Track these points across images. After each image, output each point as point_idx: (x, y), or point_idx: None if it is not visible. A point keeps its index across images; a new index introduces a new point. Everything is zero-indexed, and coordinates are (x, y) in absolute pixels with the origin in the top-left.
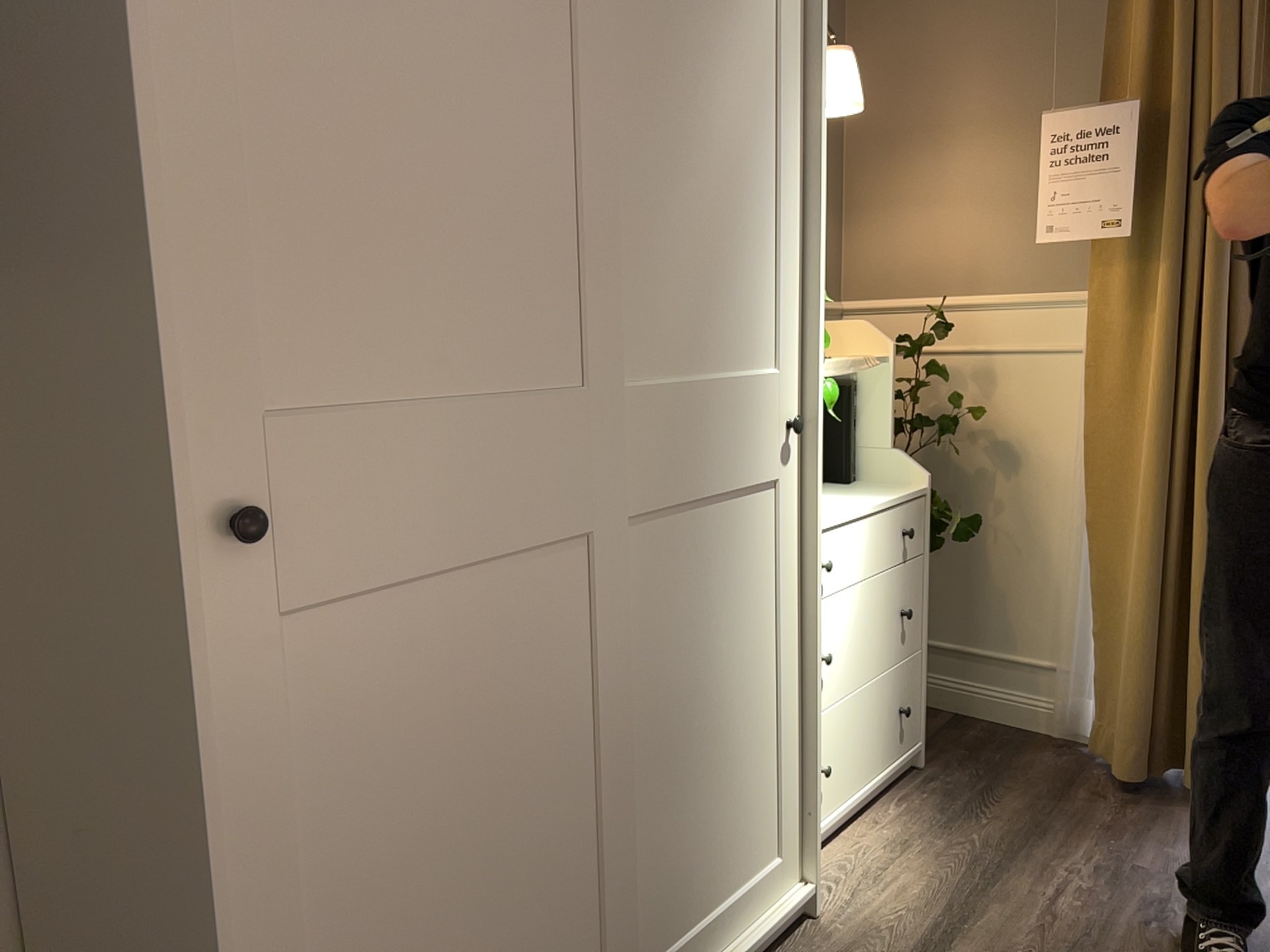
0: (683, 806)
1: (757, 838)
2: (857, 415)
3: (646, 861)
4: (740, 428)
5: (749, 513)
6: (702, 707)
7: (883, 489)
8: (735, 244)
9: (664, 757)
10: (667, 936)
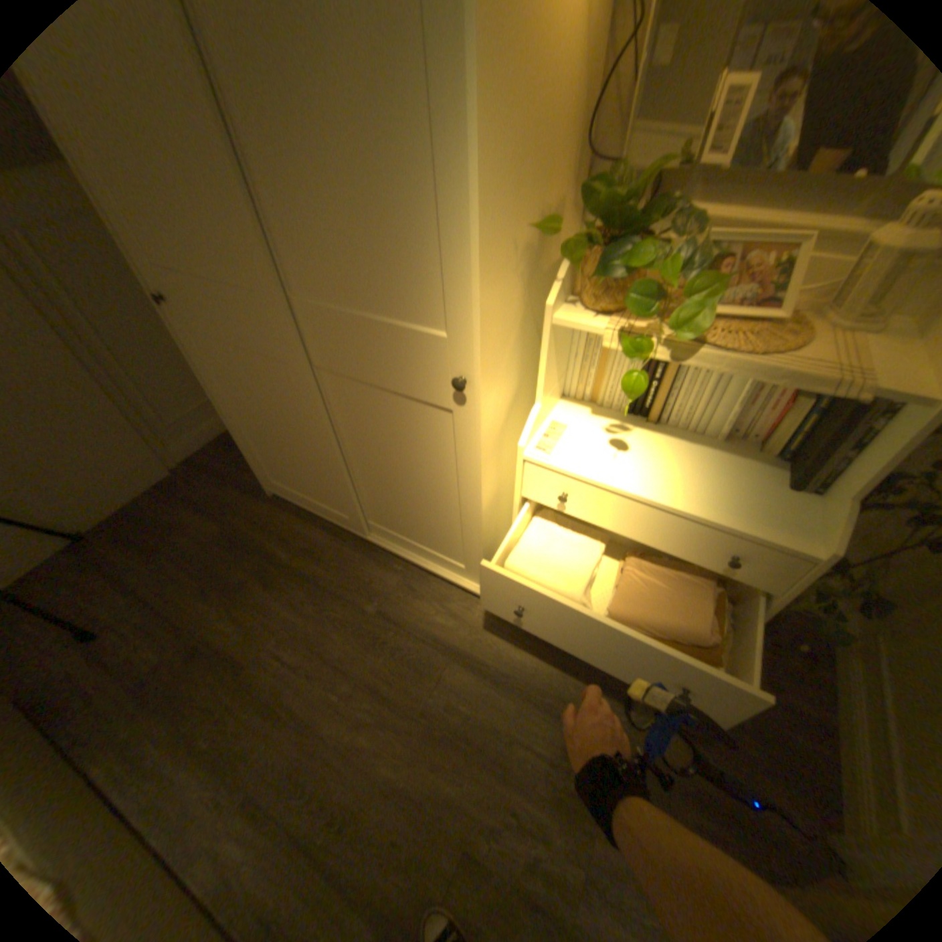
0: (388, 499)
1: (445, 548)
2: (867, 438)
3: (369, 498)
4: (400, 361)
5: (422, 415)
6: (395, 475)
7: (781, 517)
8: (377, 215)
9: (373, 475)
10: (387, 527)
